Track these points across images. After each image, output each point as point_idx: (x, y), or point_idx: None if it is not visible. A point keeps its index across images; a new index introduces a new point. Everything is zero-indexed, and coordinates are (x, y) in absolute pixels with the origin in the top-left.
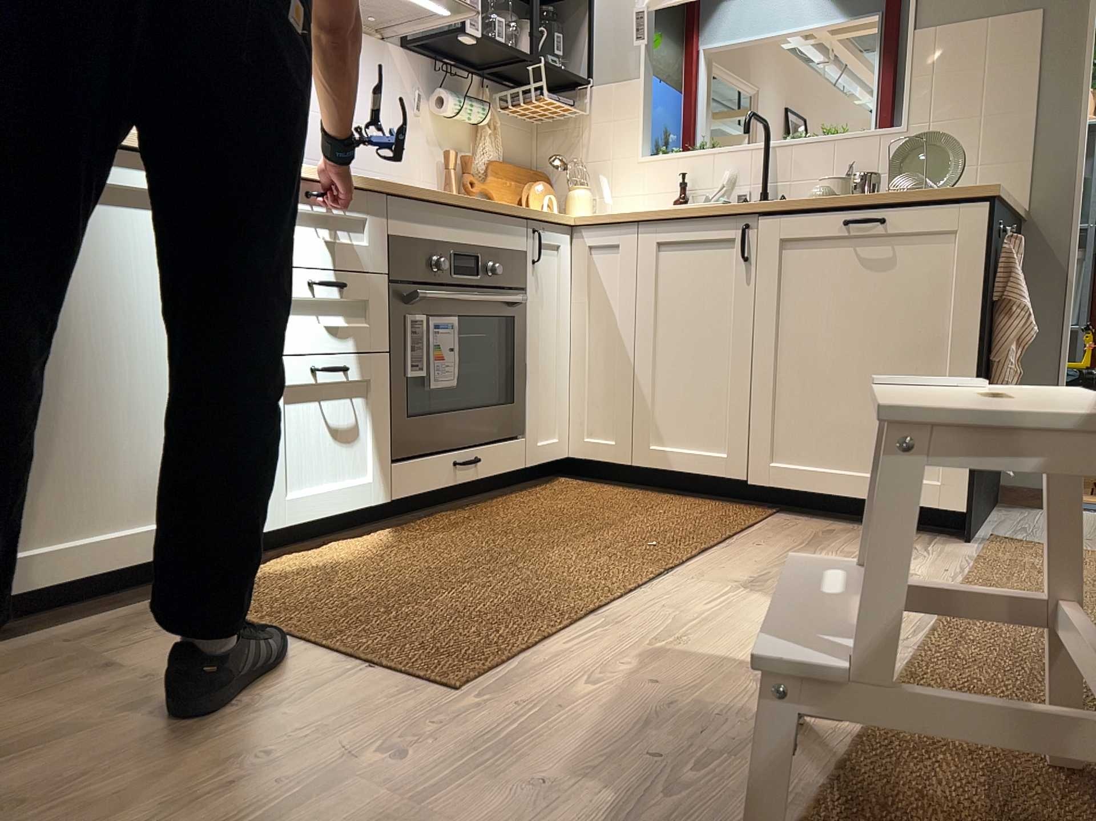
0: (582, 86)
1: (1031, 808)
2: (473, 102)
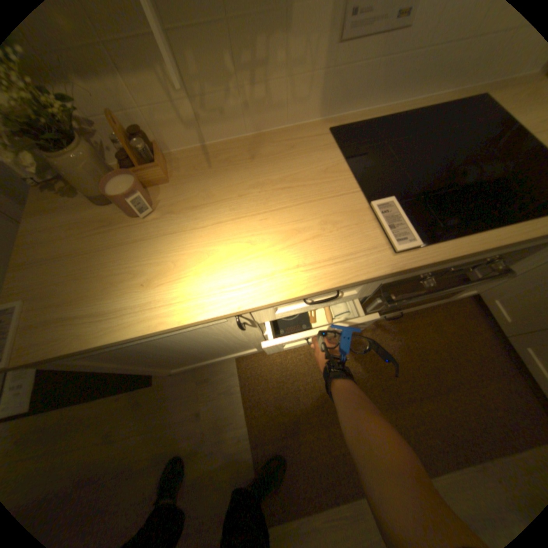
0: None
1: None
2: None
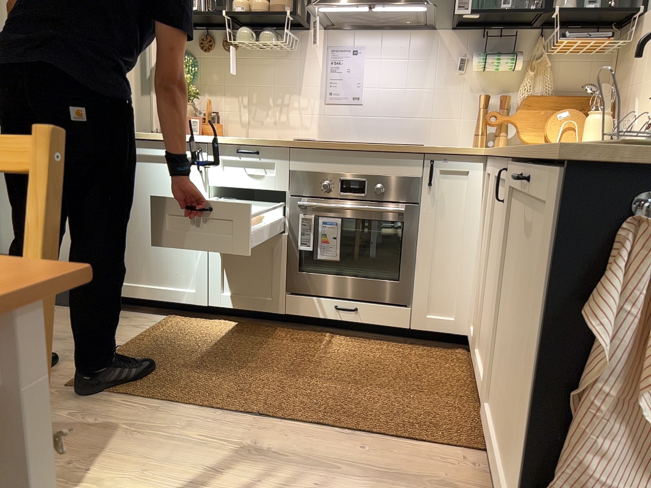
0: (639, 14)
1: None
2: (498, 56)
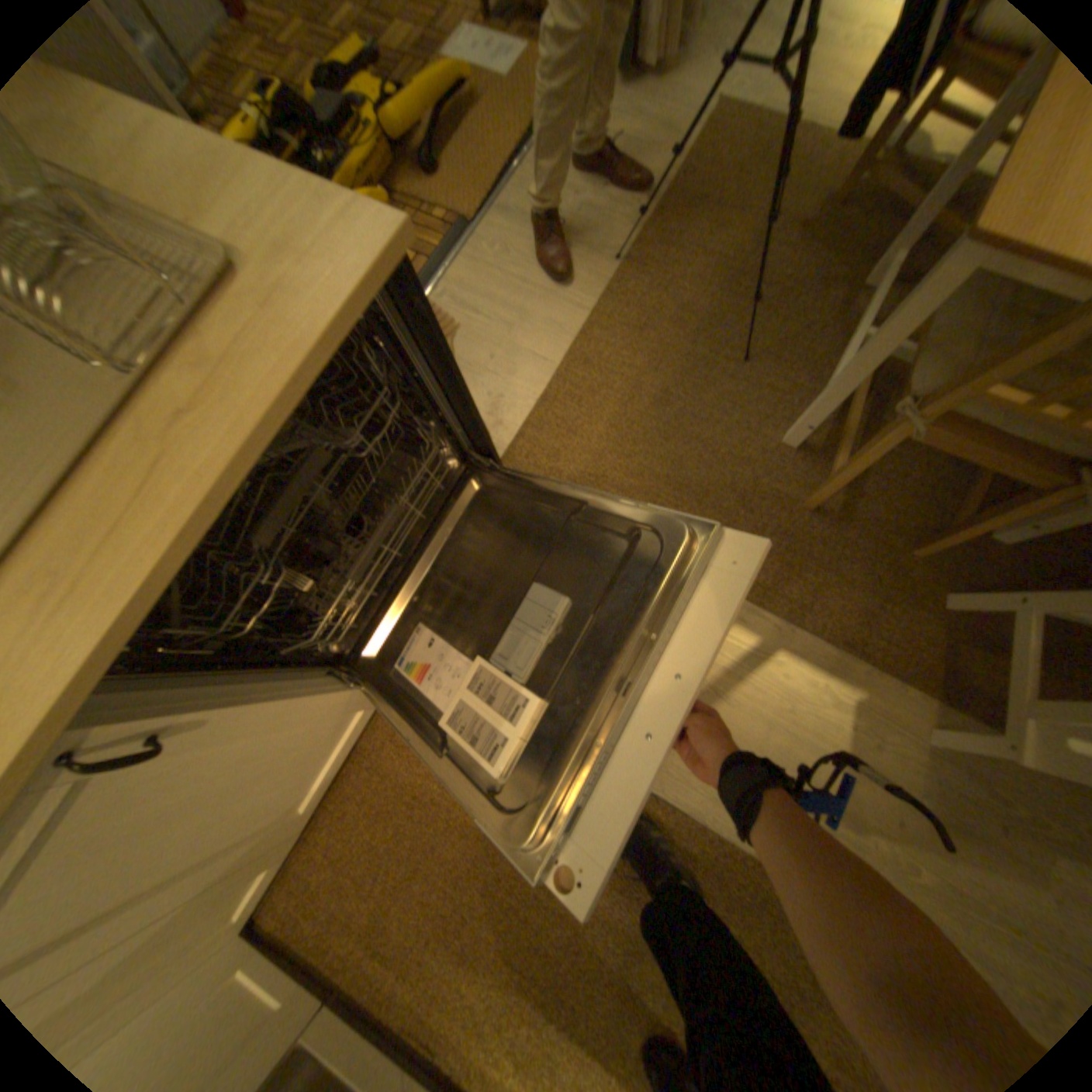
0: None
1: (996, 640)
2: None
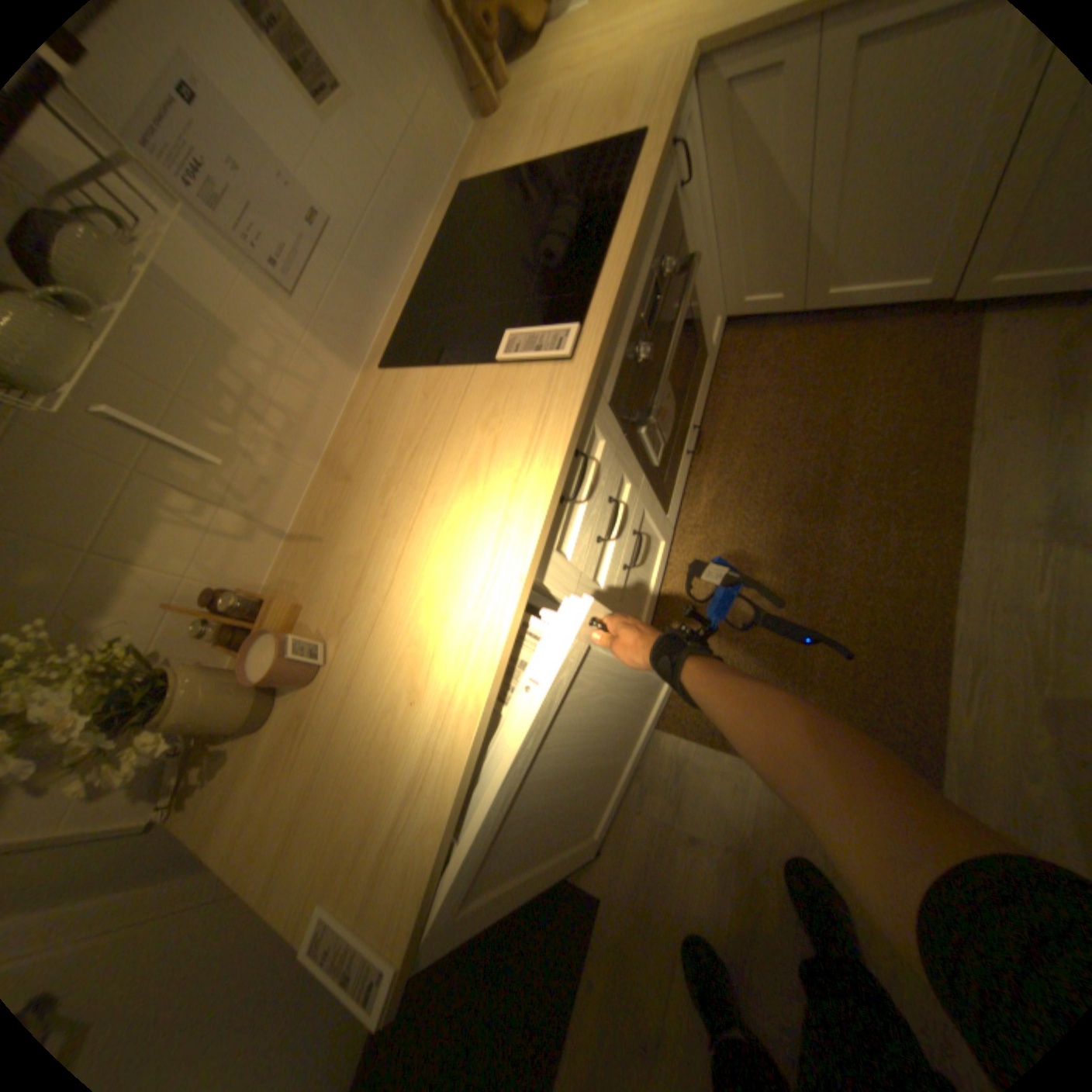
0: None
1: None
2: None
